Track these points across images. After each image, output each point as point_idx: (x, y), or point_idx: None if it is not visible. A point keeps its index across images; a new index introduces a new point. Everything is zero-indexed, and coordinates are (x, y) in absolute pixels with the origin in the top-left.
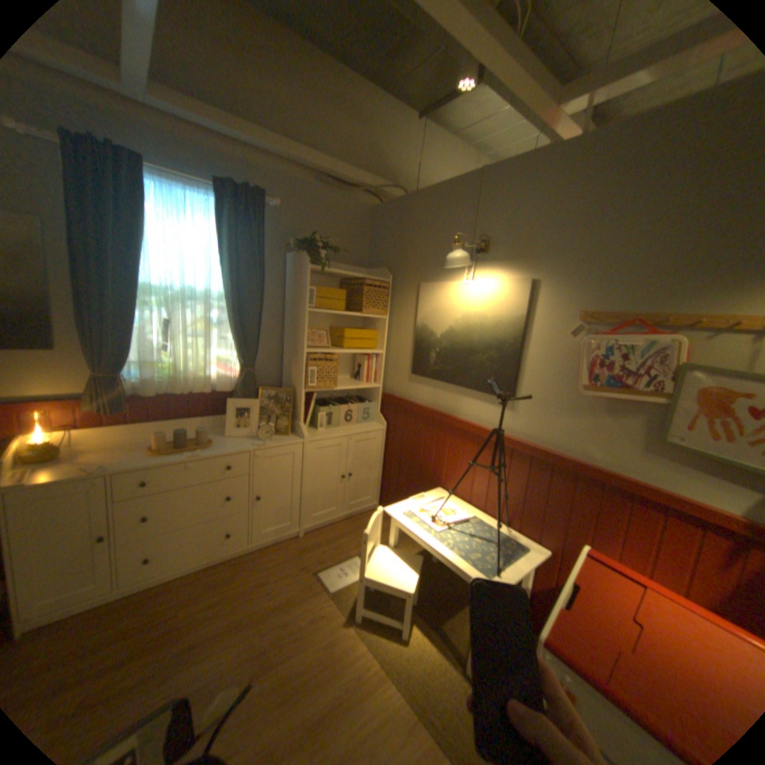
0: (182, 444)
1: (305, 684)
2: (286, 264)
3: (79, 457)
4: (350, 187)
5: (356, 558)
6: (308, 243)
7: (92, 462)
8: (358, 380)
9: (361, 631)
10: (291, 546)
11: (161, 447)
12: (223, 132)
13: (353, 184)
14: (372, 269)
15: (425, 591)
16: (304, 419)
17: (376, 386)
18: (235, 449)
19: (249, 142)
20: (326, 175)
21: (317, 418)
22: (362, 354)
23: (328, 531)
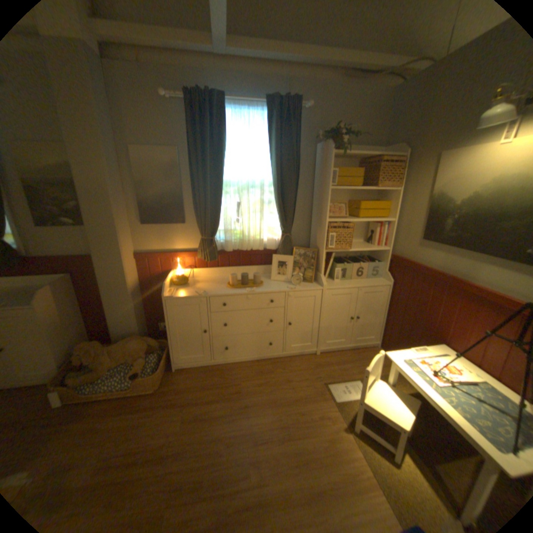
0: (245, 282)
1: (313, 462)
2: (316, 153)
3: (196, 284)
4: (374, 74)
5: (359, 381)
6: (334, 132)
7: (201, 288)
8: (370, 243)
9: (359, 440)
10: (311, 360)
11: (234, 283)
12: (274, 57)
13: (377, 70)
14: (390, 146)
15: (420, 429)
16: (324, 272)
17: (387, 249)
18: (276, 289)
19: (291, 59)
20: (352, 69)
21: (334, 272)
22: (376, 222)
23: (338, 355)
